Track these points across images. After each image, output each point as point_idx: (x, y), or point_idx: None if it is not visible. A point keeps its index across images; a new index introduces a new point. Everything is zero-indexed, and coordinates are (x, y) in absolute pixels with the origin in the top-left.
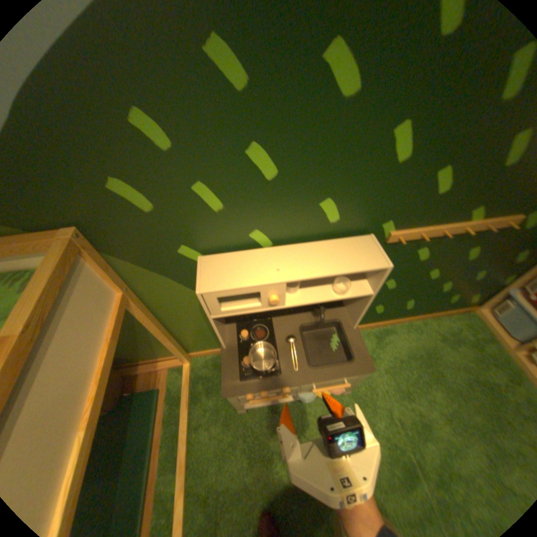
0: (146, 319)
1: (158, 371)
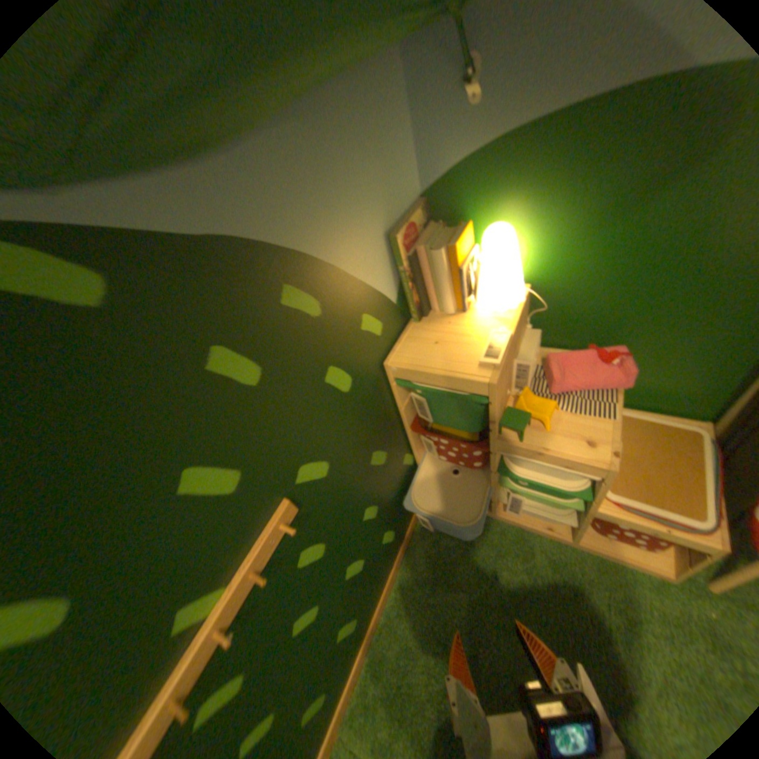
0: None
1: None
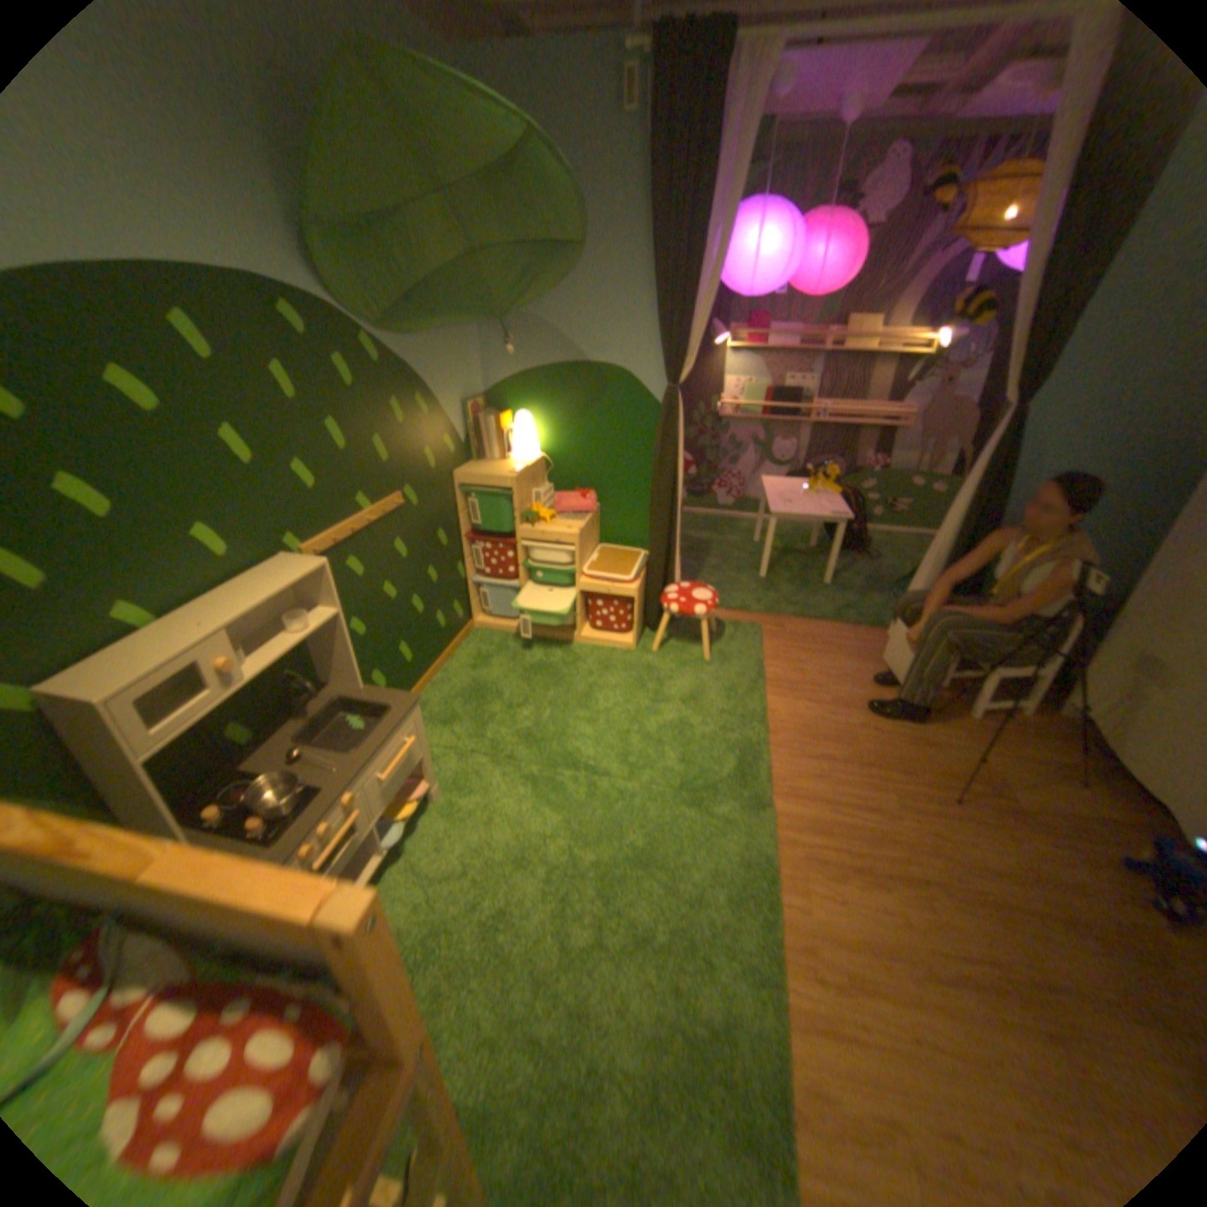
0: None
1: None
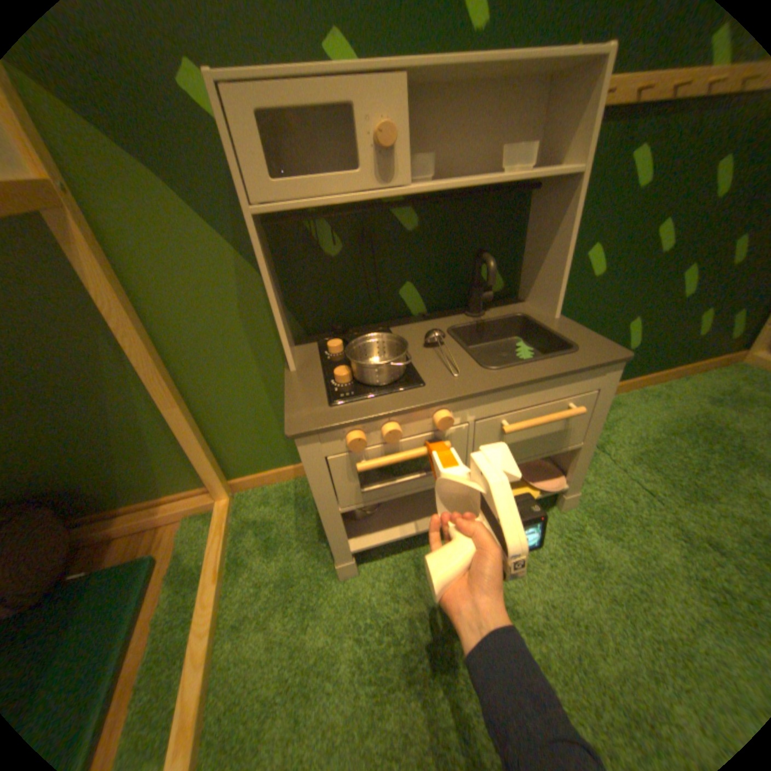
0: (116, 301)
1: (160, 524)
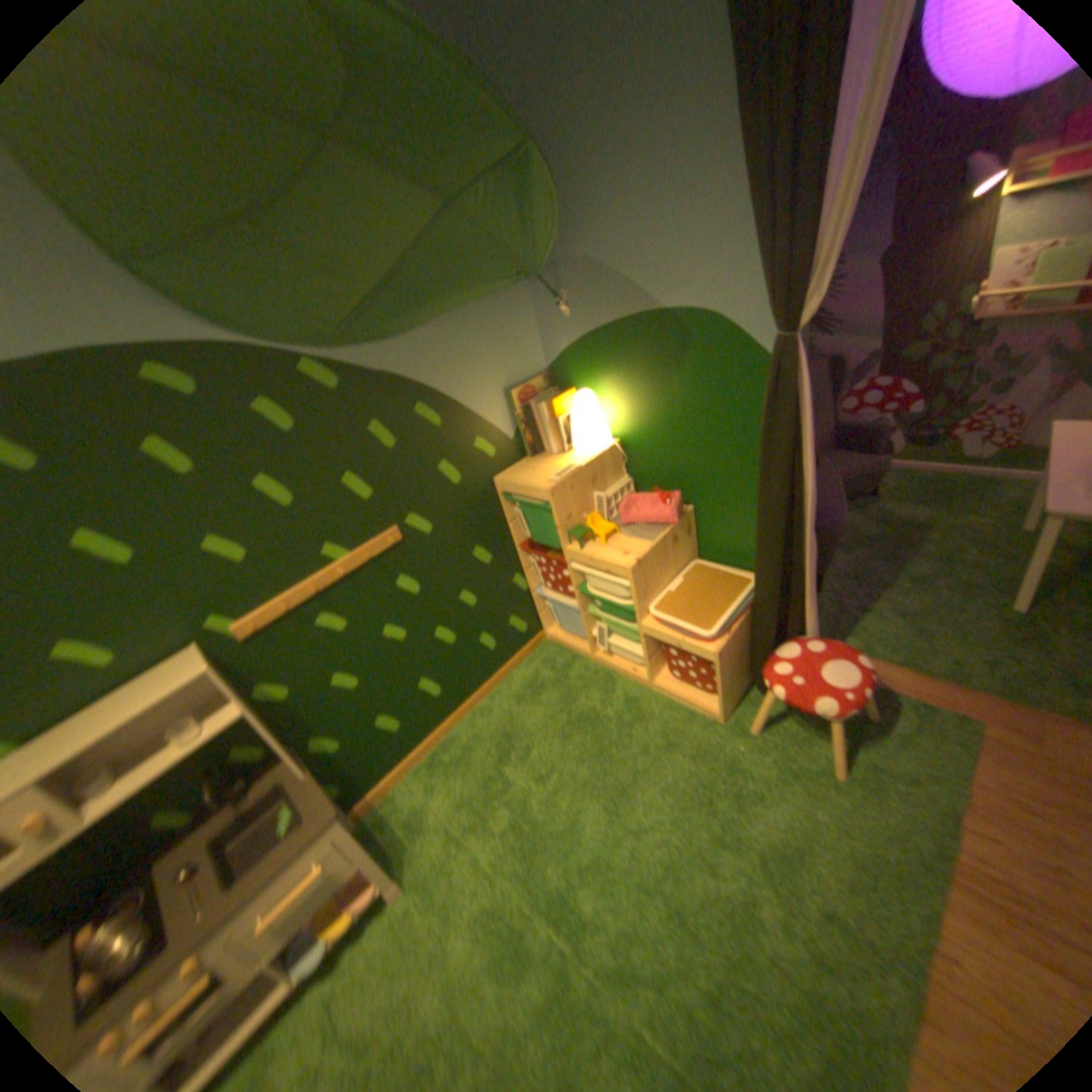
0: None
1: None
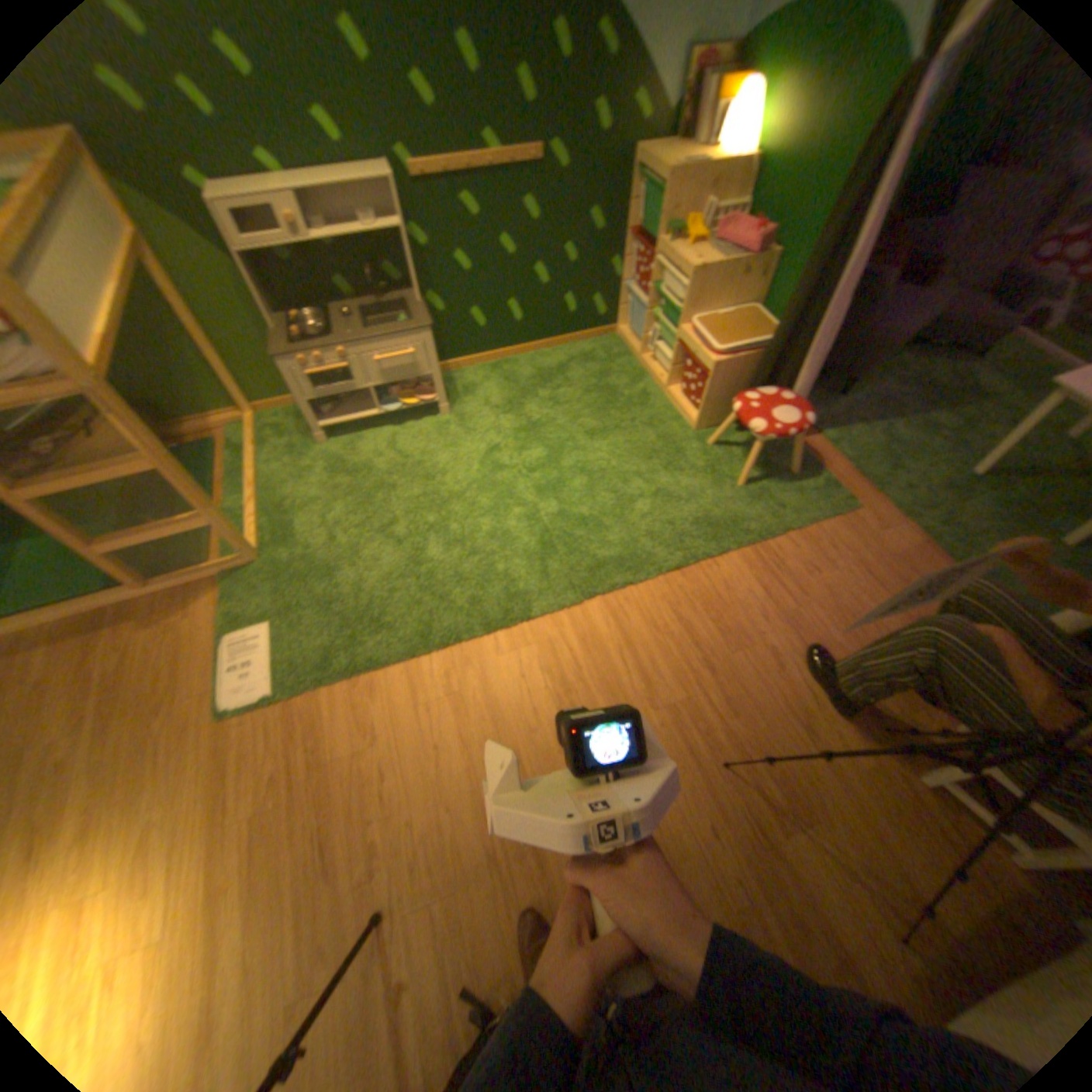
0: (167, 289)
1: (210, 428)
